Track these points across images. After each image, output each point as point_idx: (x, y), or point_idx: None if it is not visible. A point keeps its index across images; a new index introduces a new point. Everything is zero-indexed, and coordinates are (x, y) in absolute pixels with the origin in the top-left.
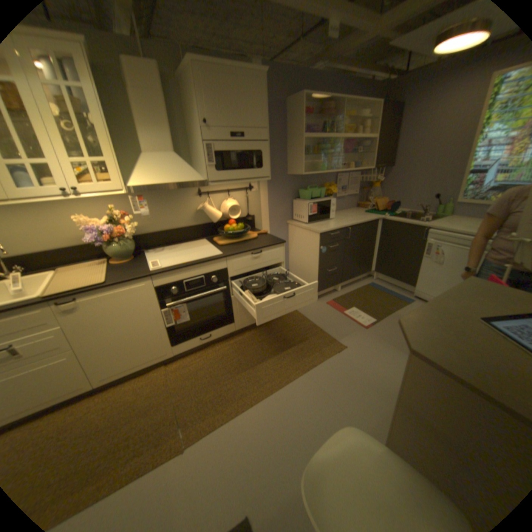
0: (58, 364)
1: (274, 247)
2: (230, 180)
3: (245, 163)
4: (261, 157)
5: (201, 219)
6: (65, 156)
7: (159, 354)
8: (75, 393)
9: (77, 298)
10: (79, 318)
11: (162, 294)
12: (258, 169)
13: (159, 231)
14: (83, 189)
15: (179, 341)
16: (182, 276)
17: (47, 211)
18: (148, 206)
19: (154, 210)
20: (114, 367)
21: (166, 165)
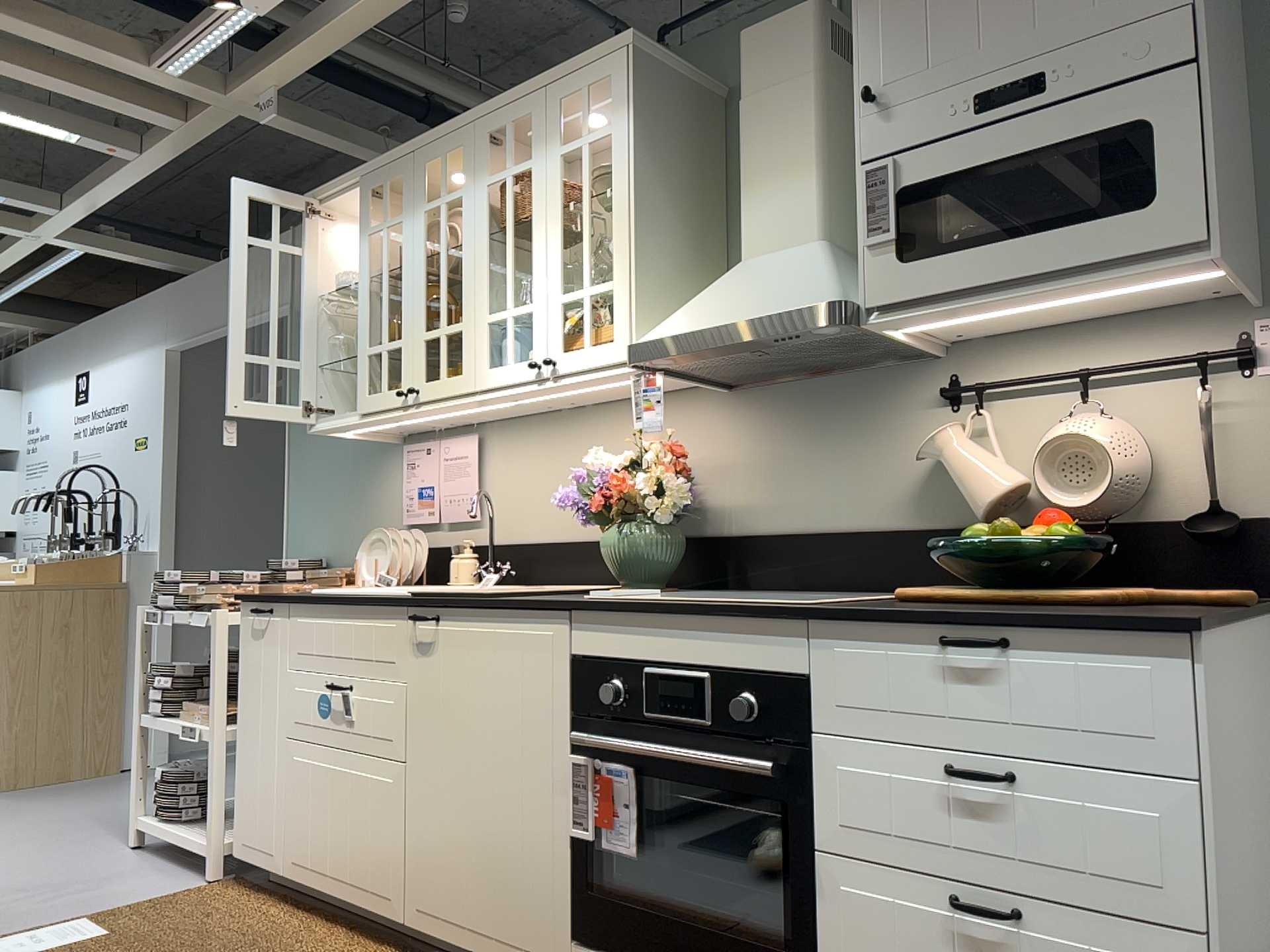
0: (379, 785)
1: (1111, 644)
2: (965, 291)
3: (1051, 205)
4: (1141, 151)
5: (947, 504)
6: (554, 289)
7: (536, 943)
8: (379, 905)
9: (439, 616)
10: (429, 675)
11: (581, 691)
12: (1123, 215)
13: (788, 531)
14: (563, 362)
15: (595, 938)
16: (643, 648)
17: (582, 444)
18: (774, 438)
19: (786, 455)
20: (446, 888)
21: (762, 277)
